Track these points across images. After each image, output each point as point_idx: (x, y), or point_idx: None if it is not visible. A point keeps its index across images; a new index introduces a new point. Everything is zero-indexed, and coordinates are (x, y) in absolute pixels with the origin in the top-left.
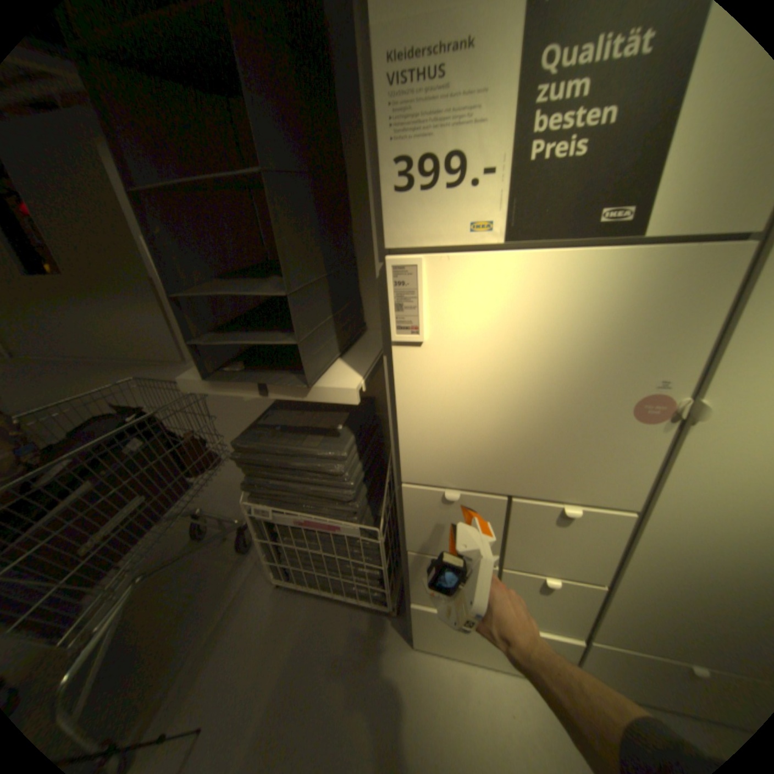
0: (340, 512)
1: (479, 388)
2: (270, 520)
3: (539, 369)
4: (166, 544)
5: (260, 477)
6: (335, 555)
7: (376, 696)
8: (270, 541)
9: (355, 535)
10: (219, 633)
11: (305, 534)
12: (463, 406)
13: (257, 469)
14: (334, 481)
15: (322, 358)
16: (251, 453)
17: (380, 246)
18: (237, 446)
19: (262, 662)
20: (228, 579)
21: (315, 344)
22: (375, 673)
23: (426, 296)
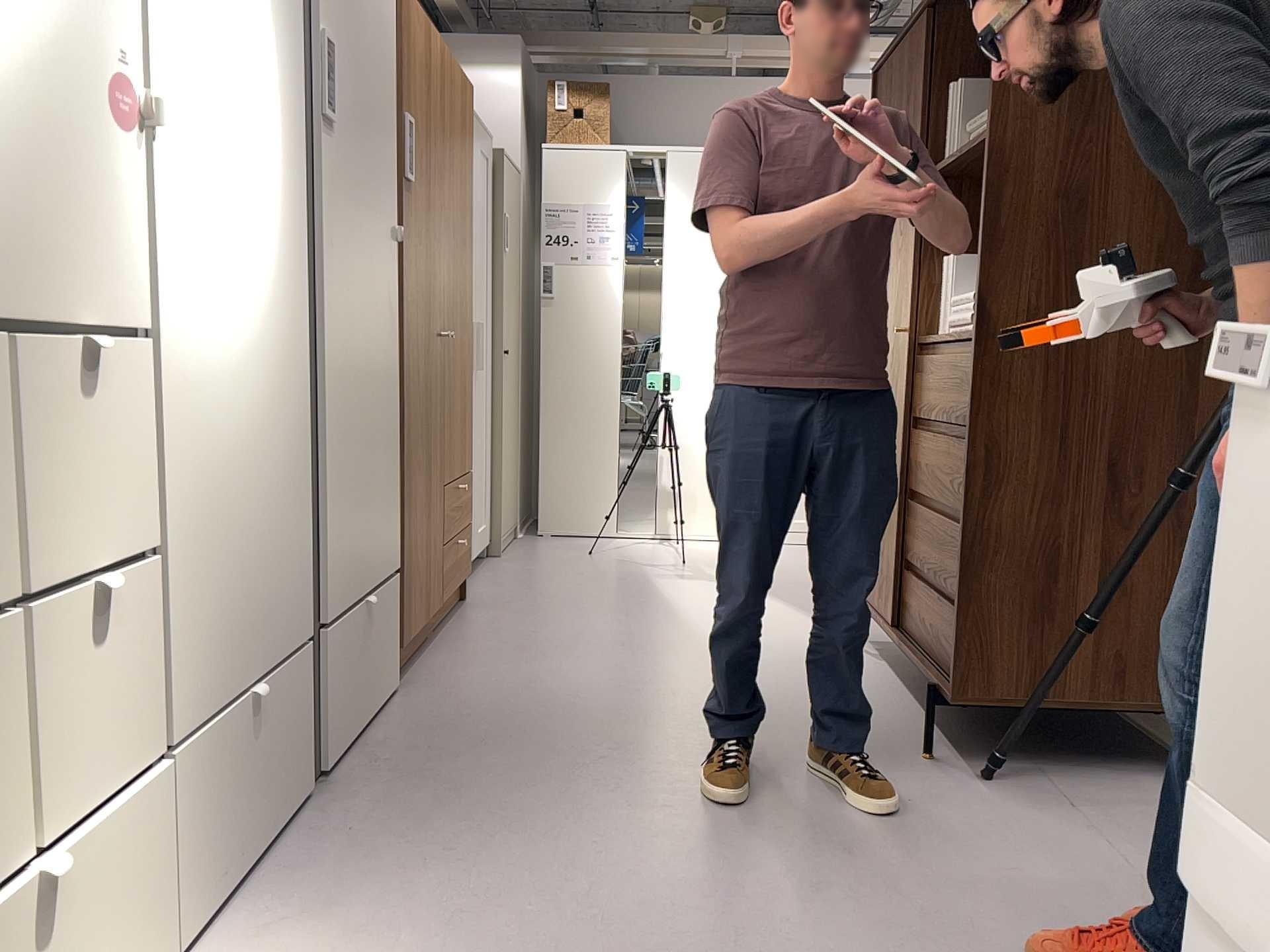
0: None
1: None
2: None
3: None
4: None
5: None
6: None
7: None
8: None
9: None
10: None
11: None
12: None
13: None
14: None
15: None
16: None
17: None
18: None
19: None
20: None
21: None
22: None
23: None
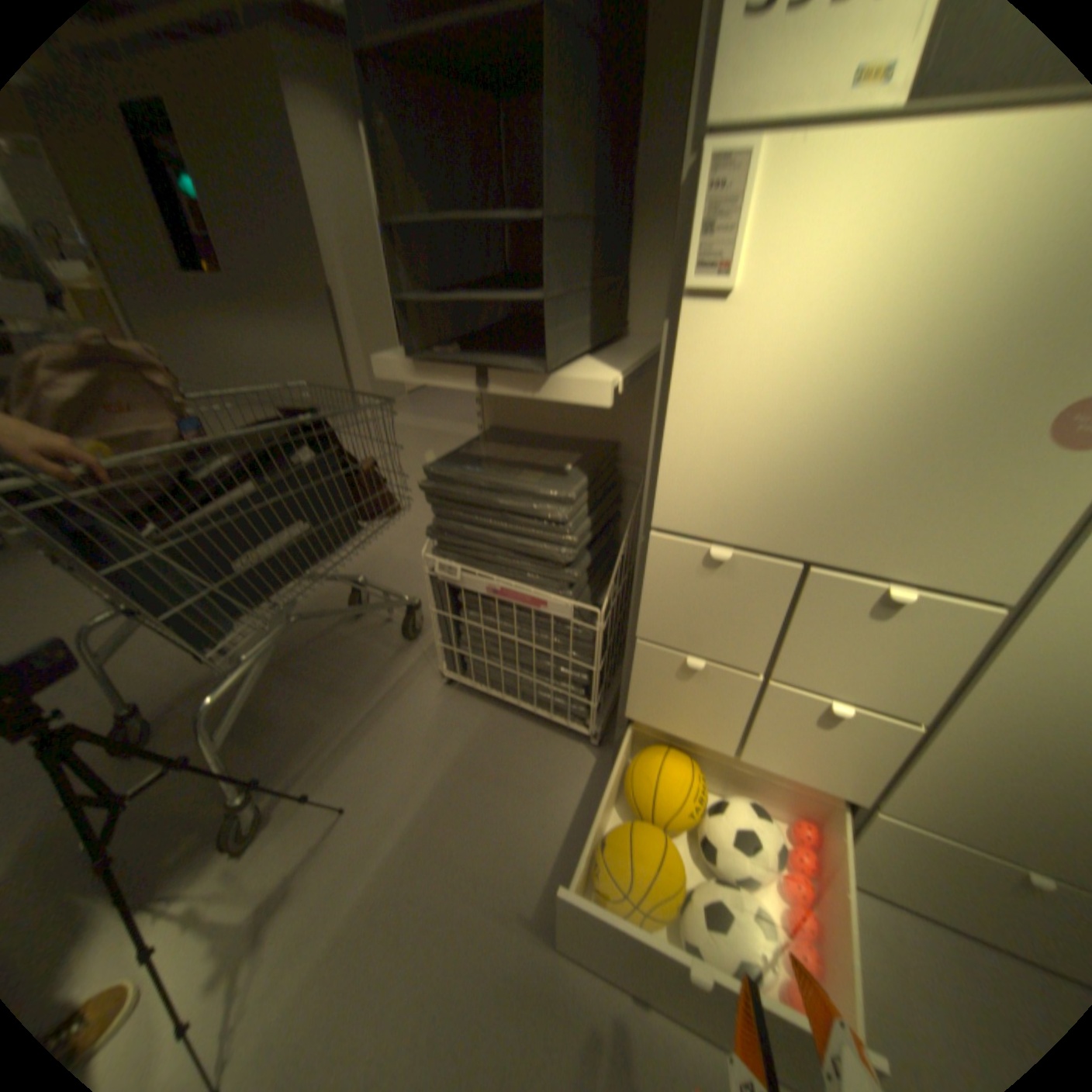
0: (550, 580)
1: (803, 373)
2: (455, 585)
3: (909, 342)
4: (319, 610)
5: (453, 518)
6: (533, 642)
7: (559, 824)
8: (452, 613)
9: (566, 614)
10: (374, 716)
11: (499, 606)
12: (771, 404)
13: (451, 505)
14: (551, 531)
15: (570, 336)
16: (447, 482)
17: (700, 120)
18: (430, 469)
19: (421, 757)
20: (389, 662)
21: (564, 309)
22: (560, 800)
23: (755, 206)
